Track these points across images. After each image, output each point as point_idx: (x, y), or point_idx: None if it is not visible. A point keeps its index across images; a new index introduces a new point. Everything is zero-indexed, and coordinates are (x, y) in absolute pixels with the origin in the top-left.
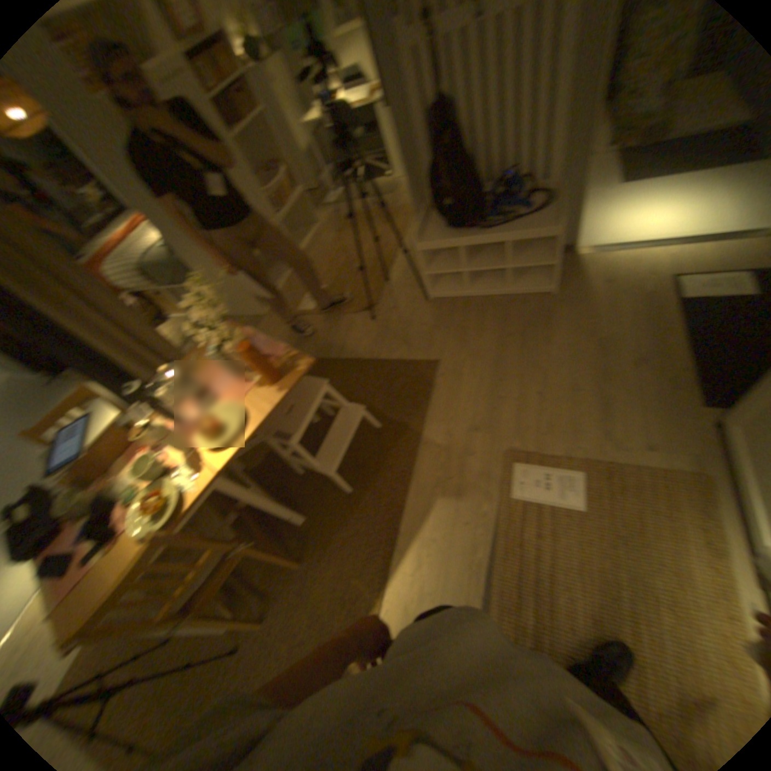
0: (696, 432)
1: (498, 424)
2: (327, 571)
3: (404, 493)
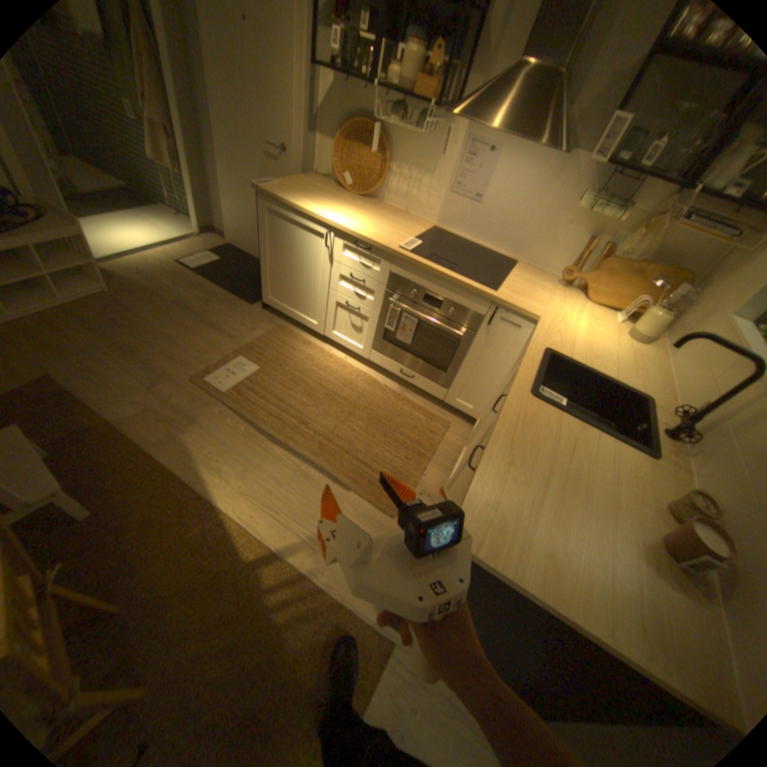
0: (259, 315)
1: (166, 372)
2: (153, 564)
3: (150, 457)
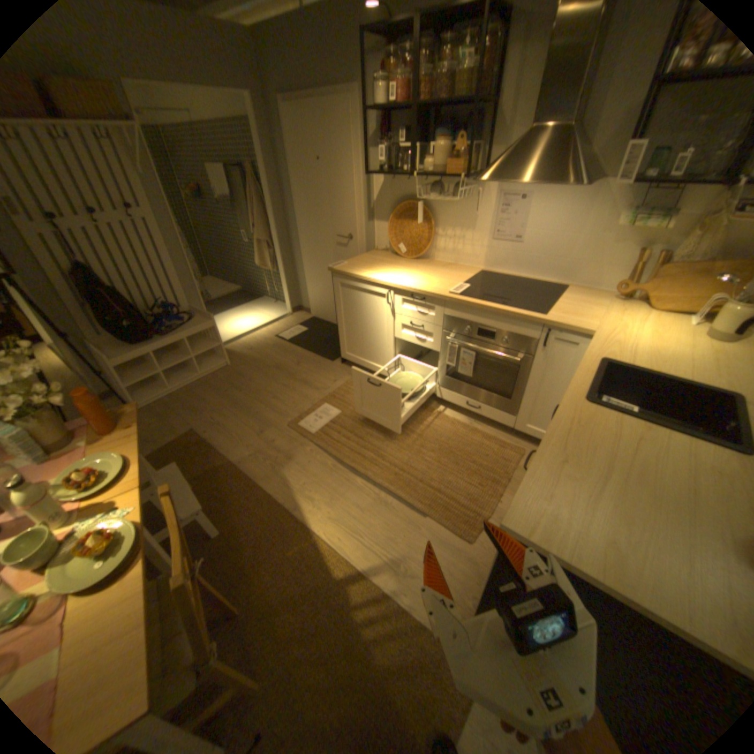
0: (339, 368)
1: (271, 419)
2: (264, 574)
3: (260, 487)
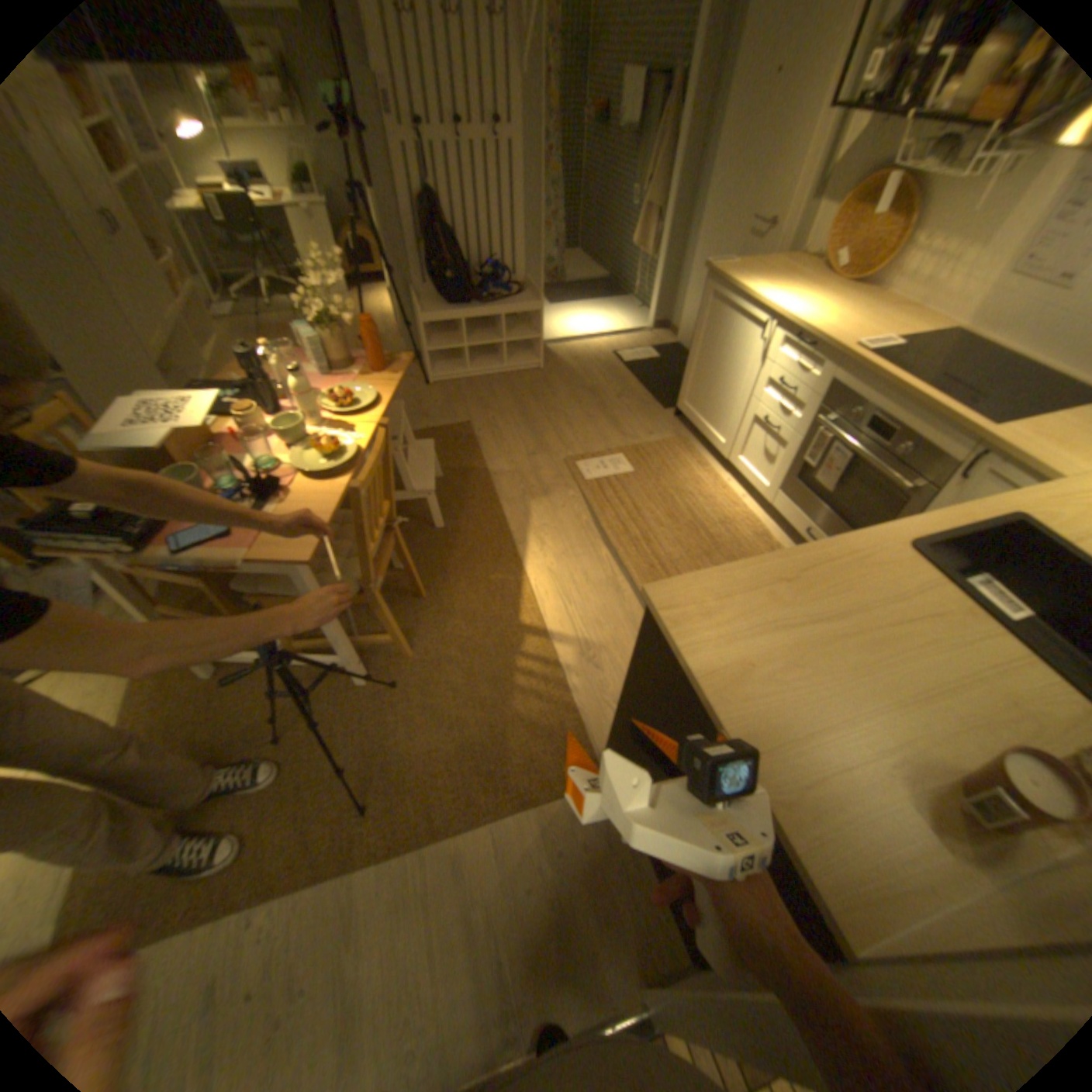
0: (667, 421)
1: (550, 447)
2: (461, 582)
3: (501, 507)
